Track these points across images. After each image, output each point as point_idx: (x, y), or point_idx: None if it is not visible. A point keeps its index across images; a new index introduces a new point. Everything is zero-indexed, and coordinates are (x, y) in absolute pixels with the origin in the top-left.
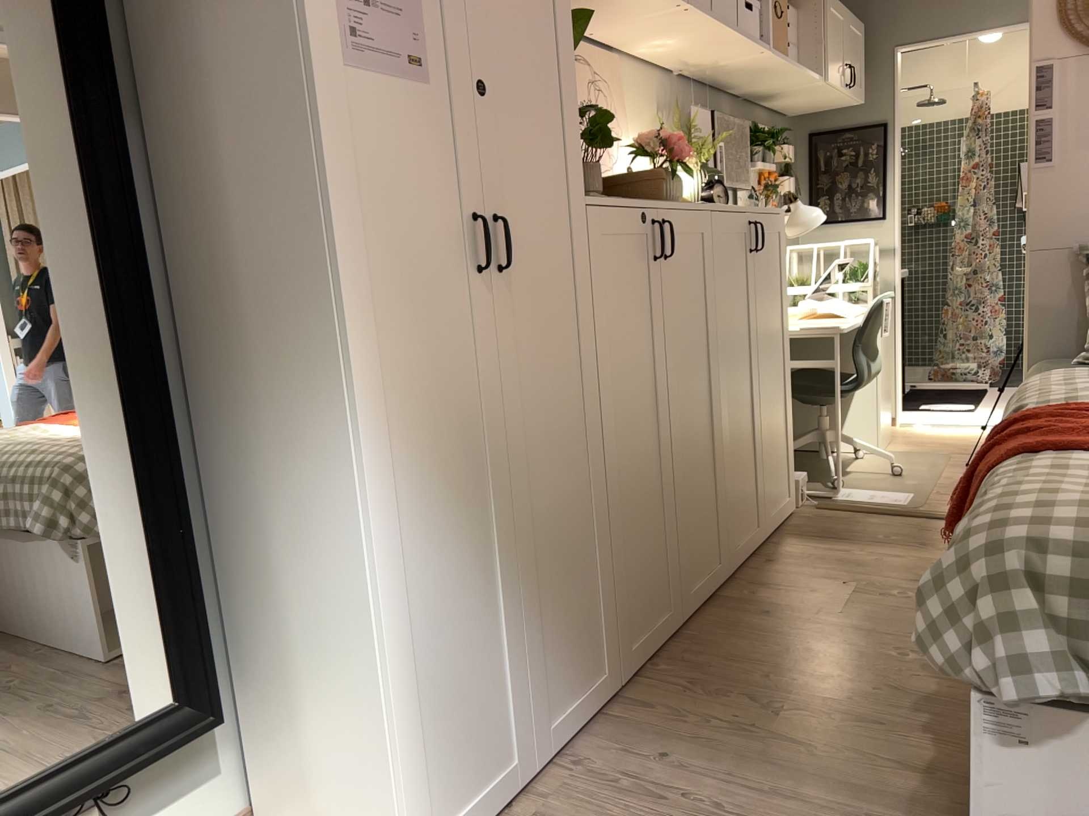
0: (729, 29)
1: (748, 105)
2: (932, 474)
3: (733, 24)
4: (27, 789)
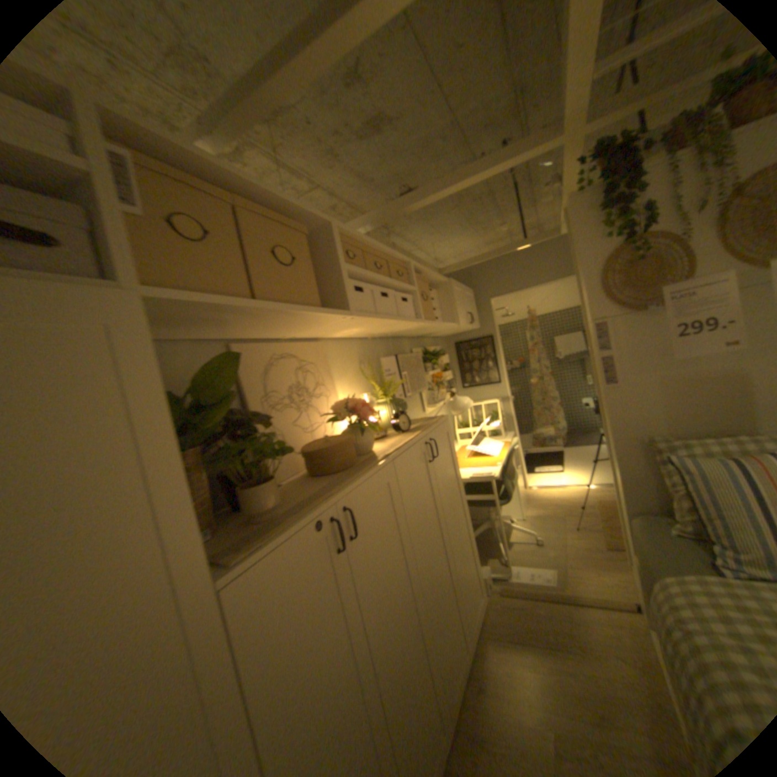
0: (391, 318)
1: (419, 338)
2: (559, 542)
3: (394, 314)
4: None
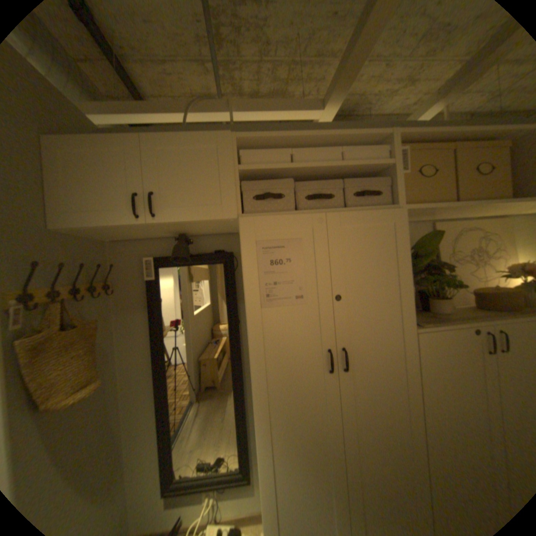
0: None
1: None
2: None
3: None
4: (199, 479)
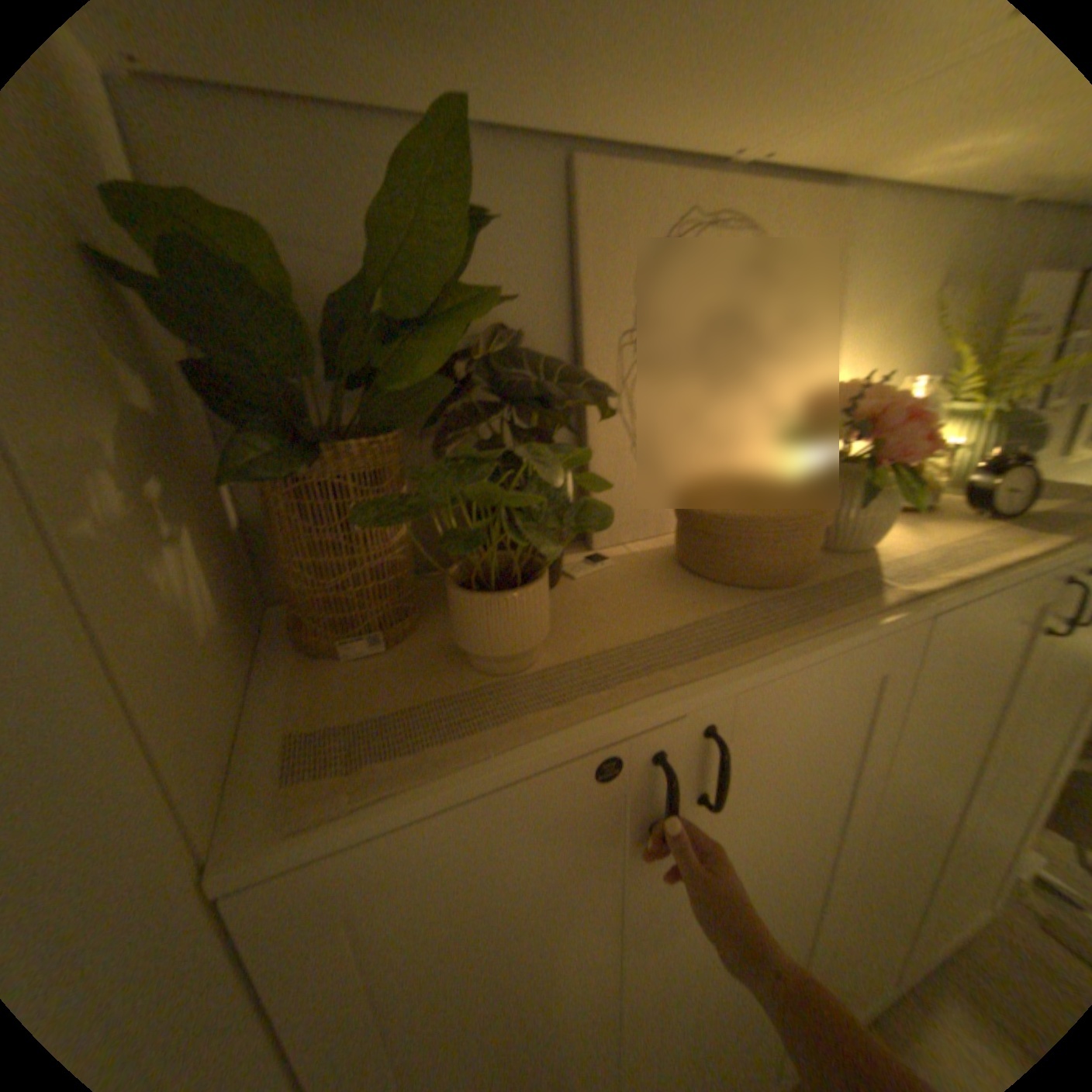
0: None
1: None
2: None
3: None
4: None
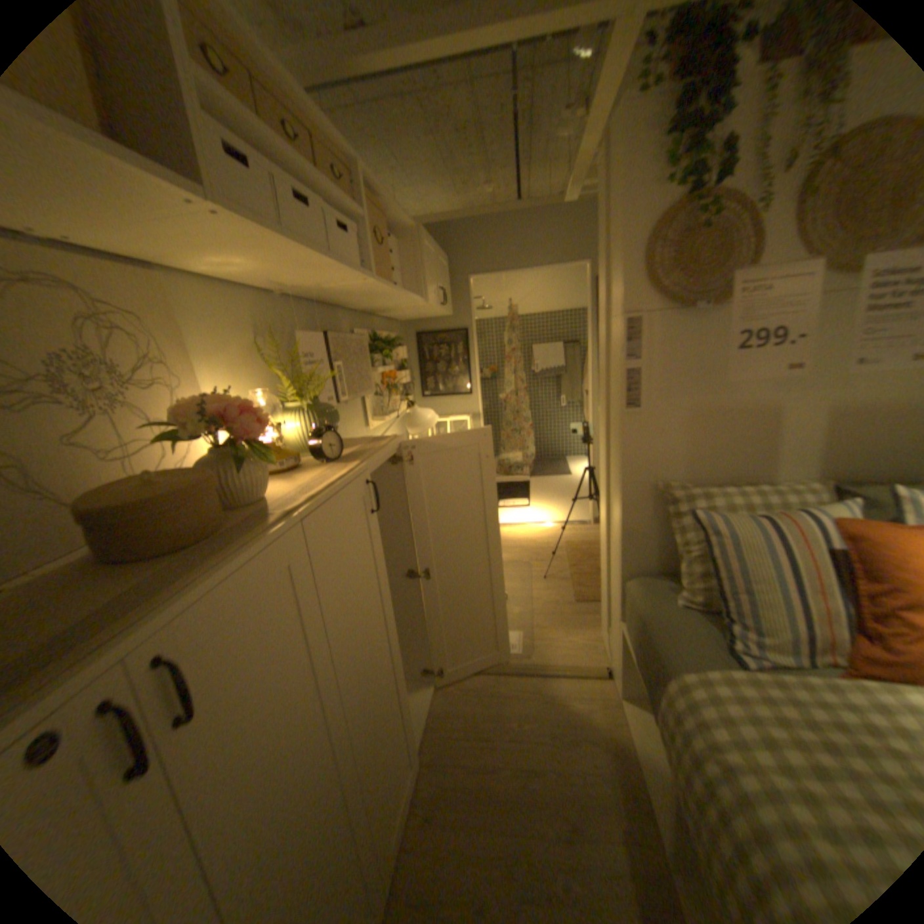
0: (312, 247)
1: (366, 314)
2: (525, 593)
3: (320, 242)
4: None
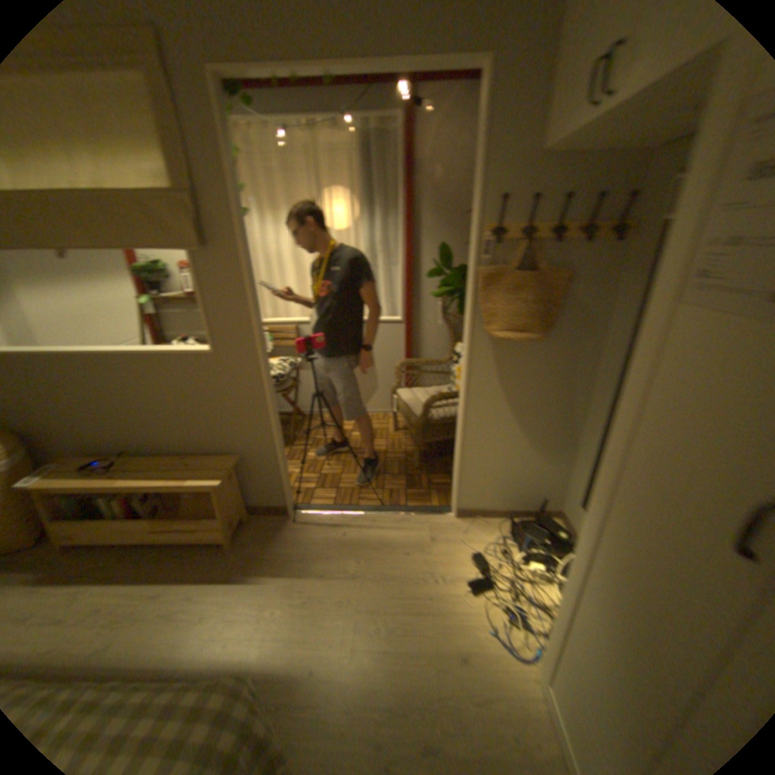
0: None
1: None
2: None
3: None
4: None
